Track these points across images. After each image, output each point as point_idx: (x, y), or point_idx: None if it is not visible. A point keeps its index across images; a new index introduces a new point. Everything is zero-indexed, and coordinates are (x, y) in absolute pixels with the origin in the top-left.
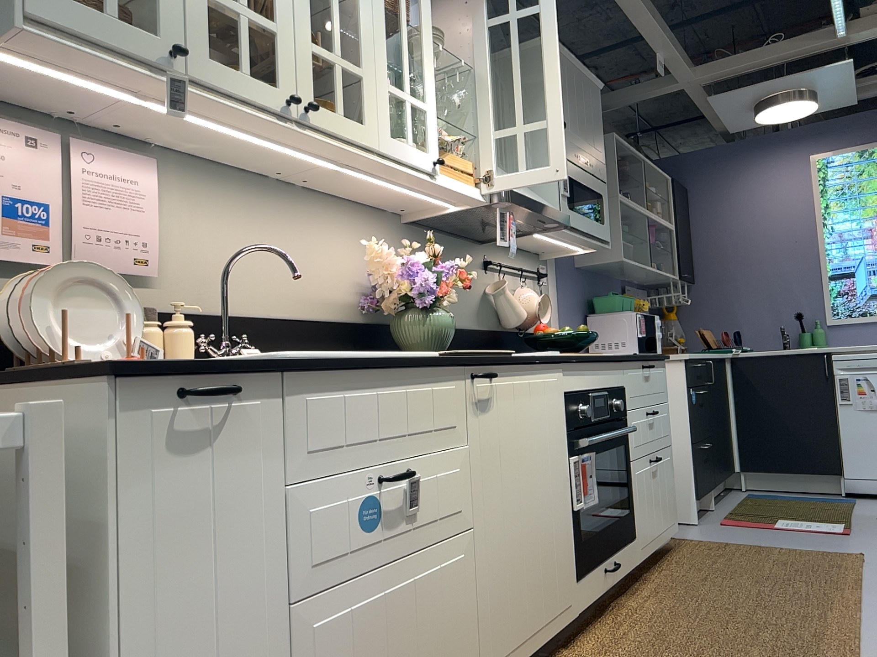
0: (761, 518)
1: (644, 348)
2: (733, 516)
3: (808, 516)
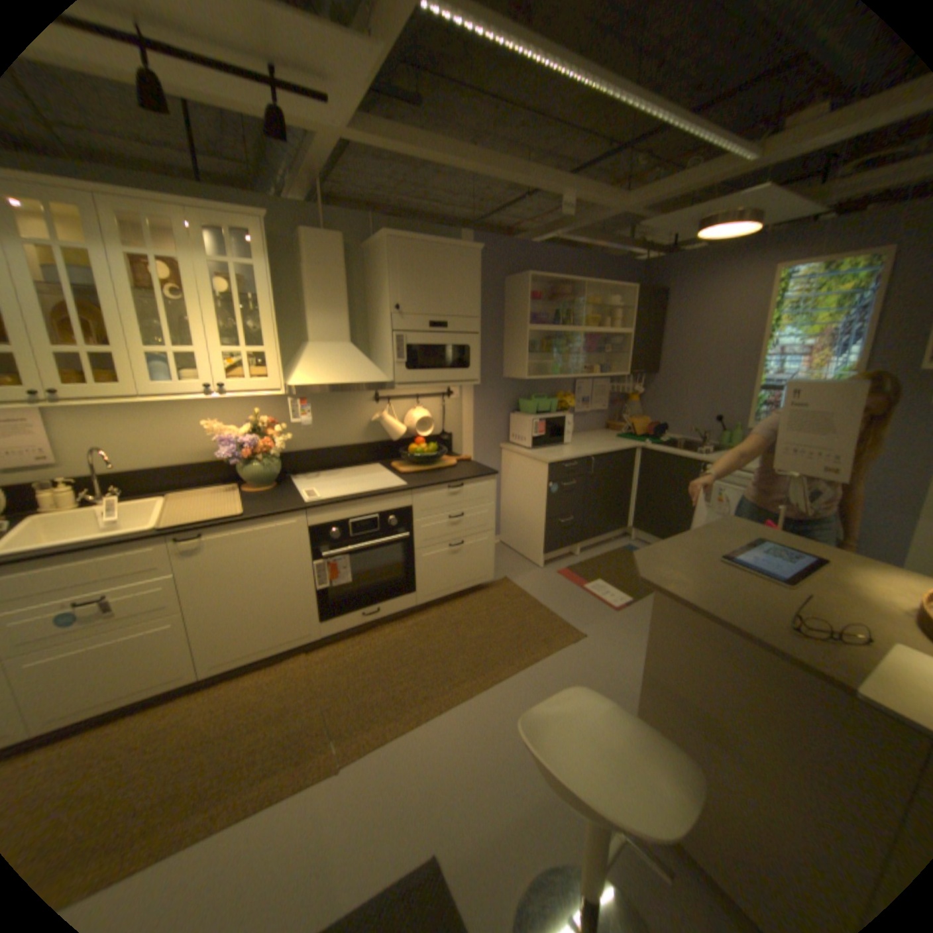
0: (588, 576)
1: (539, 444)
2: (575, 568)
3: (624, 584)
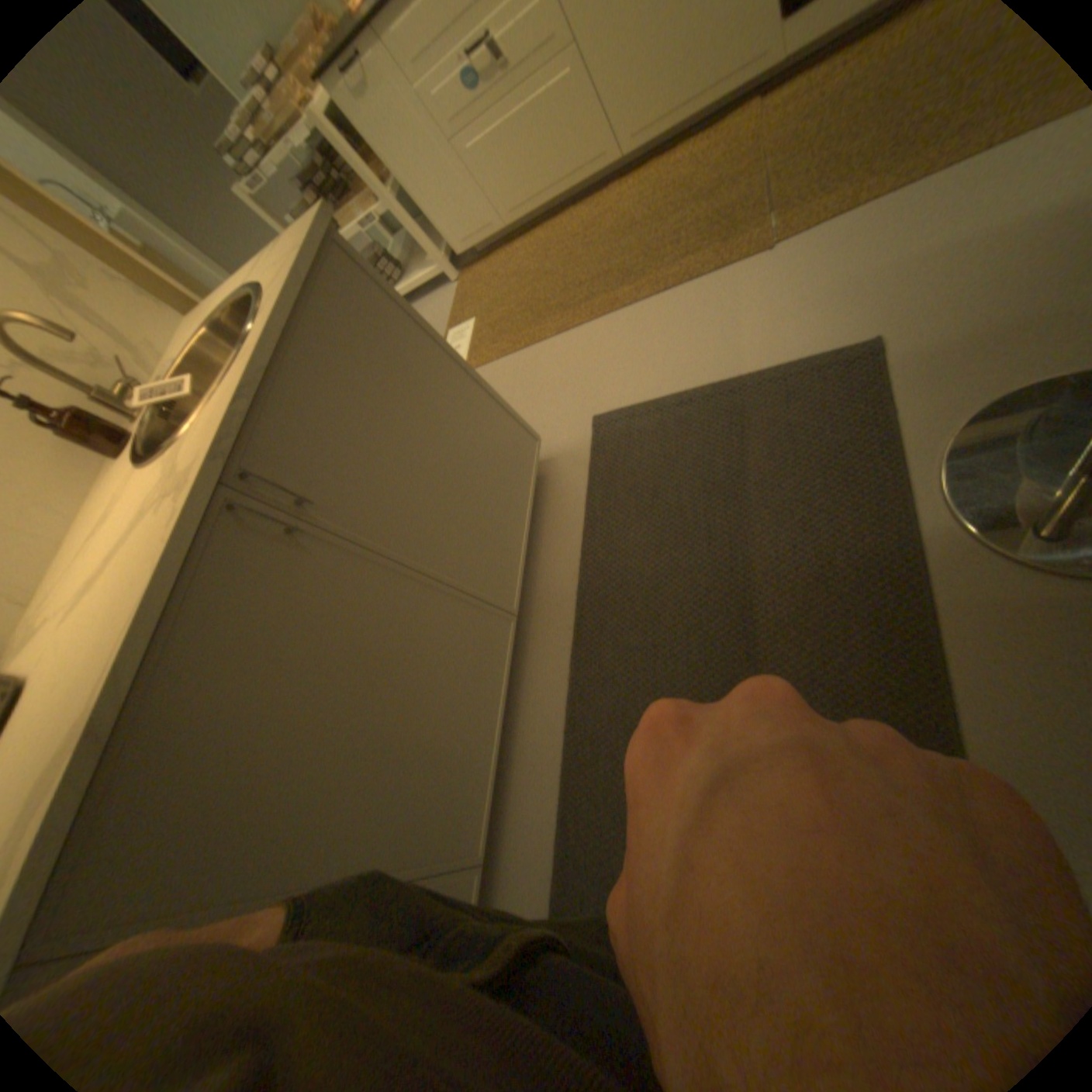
0: None
1: None
2: None
3: None
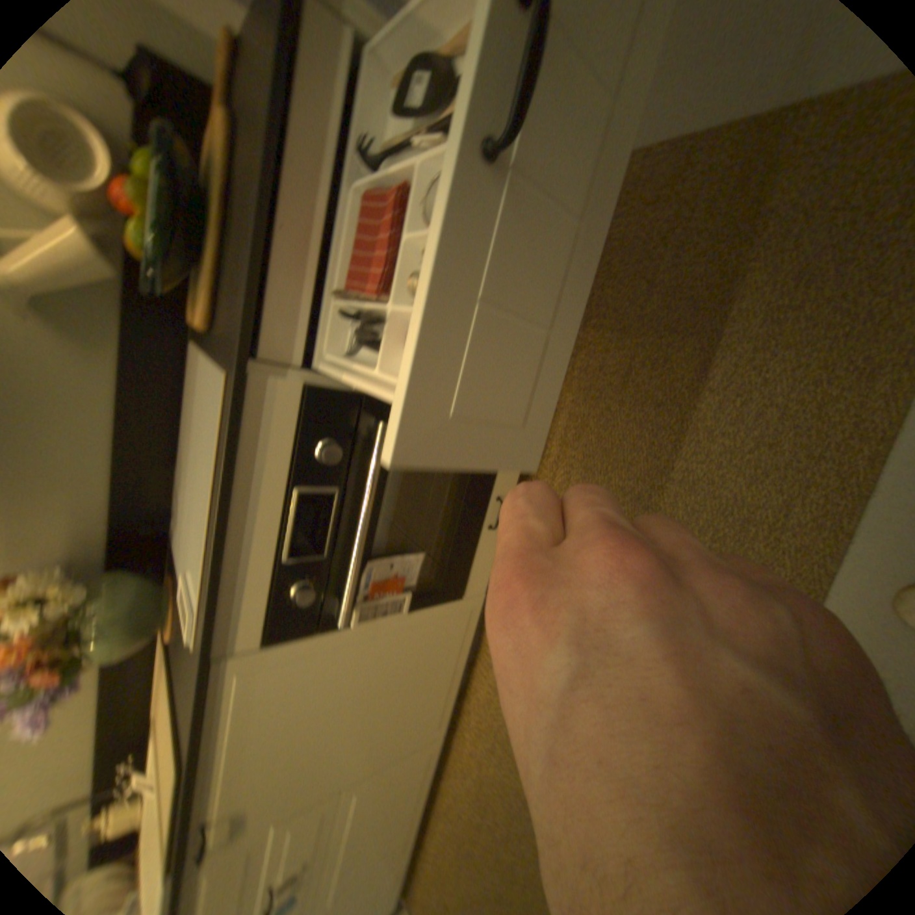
0: None
1: None
2: None
3: None
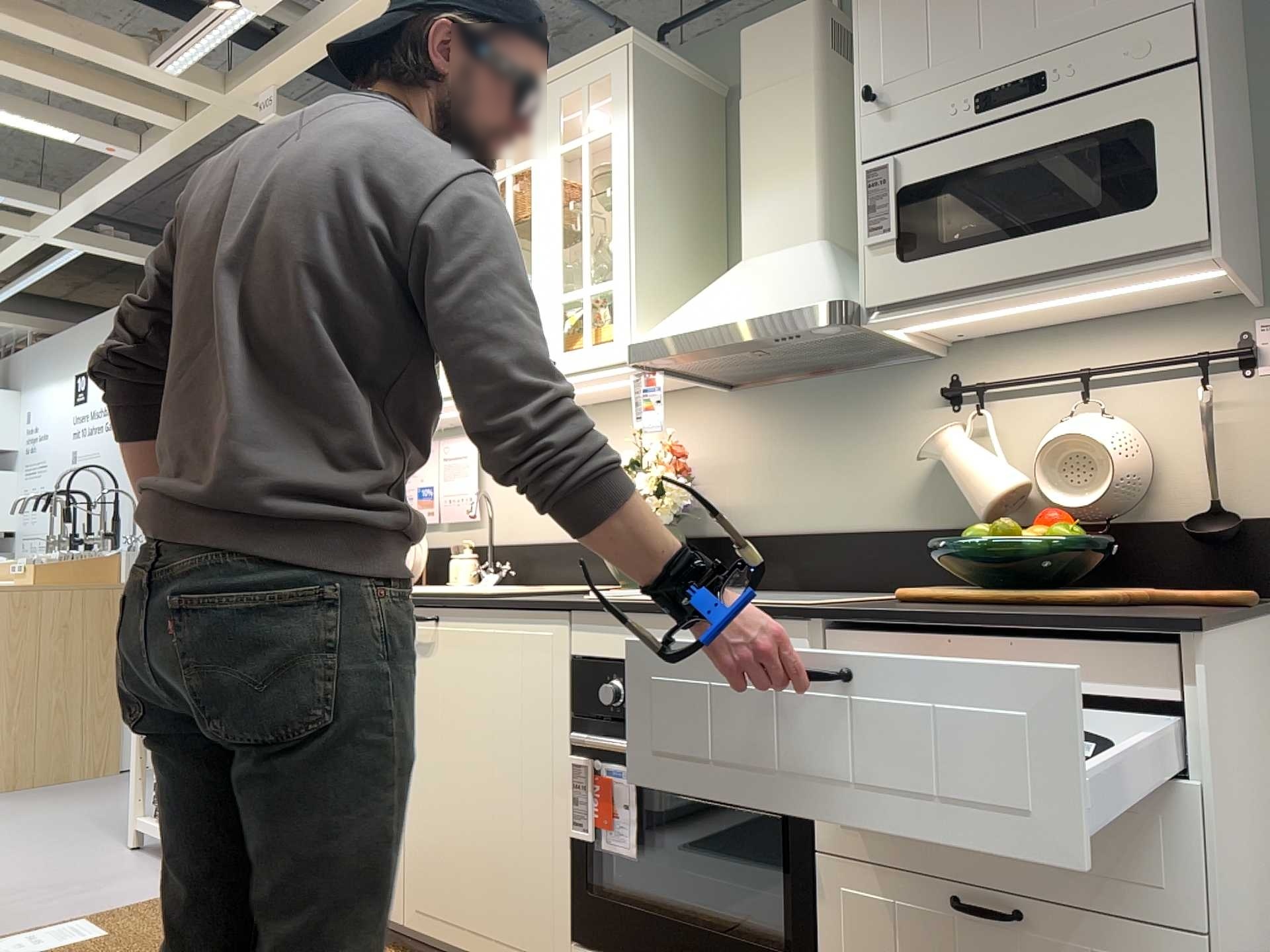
0: None
1: None
2: None
3: None
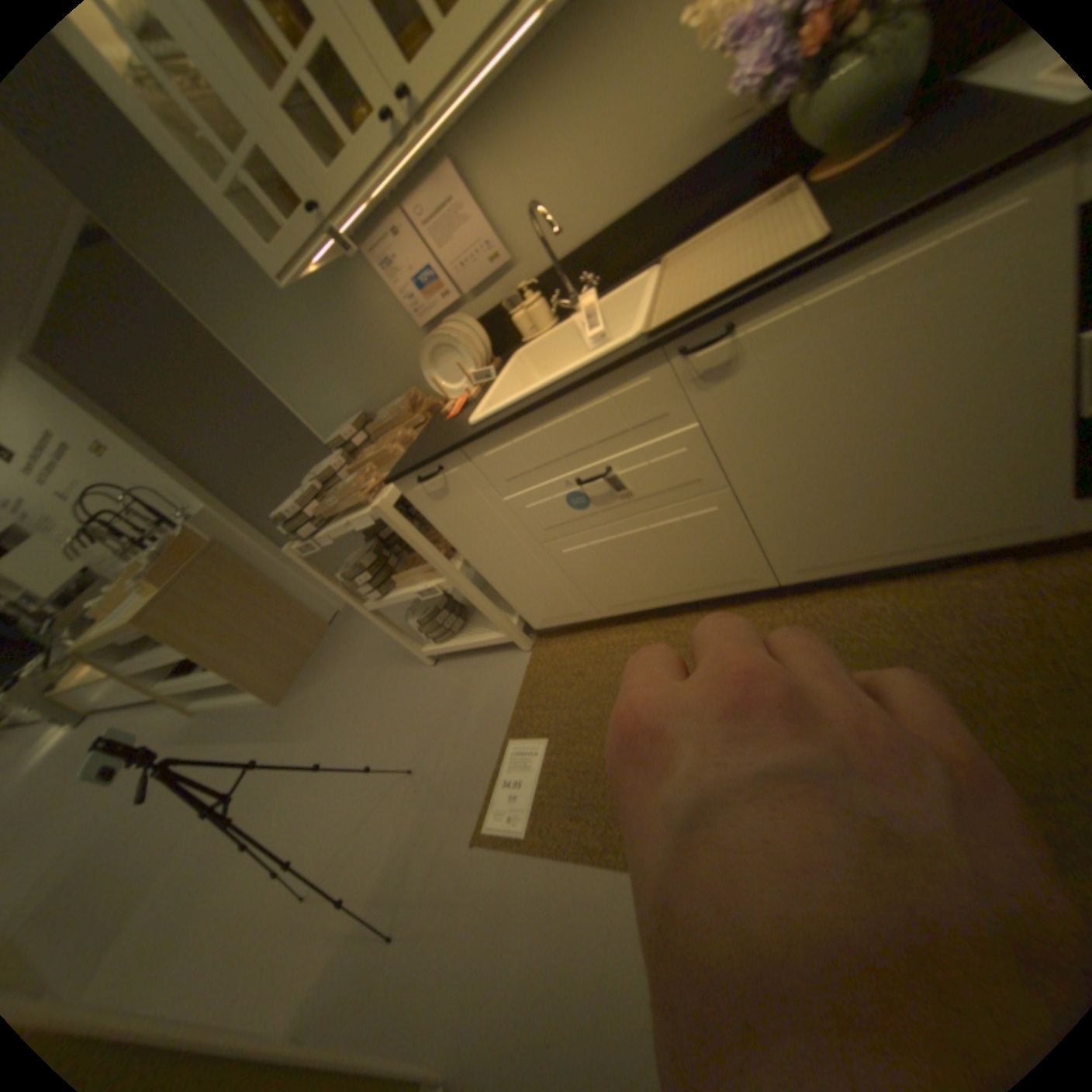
0: None
1: None
2: None
3: None
